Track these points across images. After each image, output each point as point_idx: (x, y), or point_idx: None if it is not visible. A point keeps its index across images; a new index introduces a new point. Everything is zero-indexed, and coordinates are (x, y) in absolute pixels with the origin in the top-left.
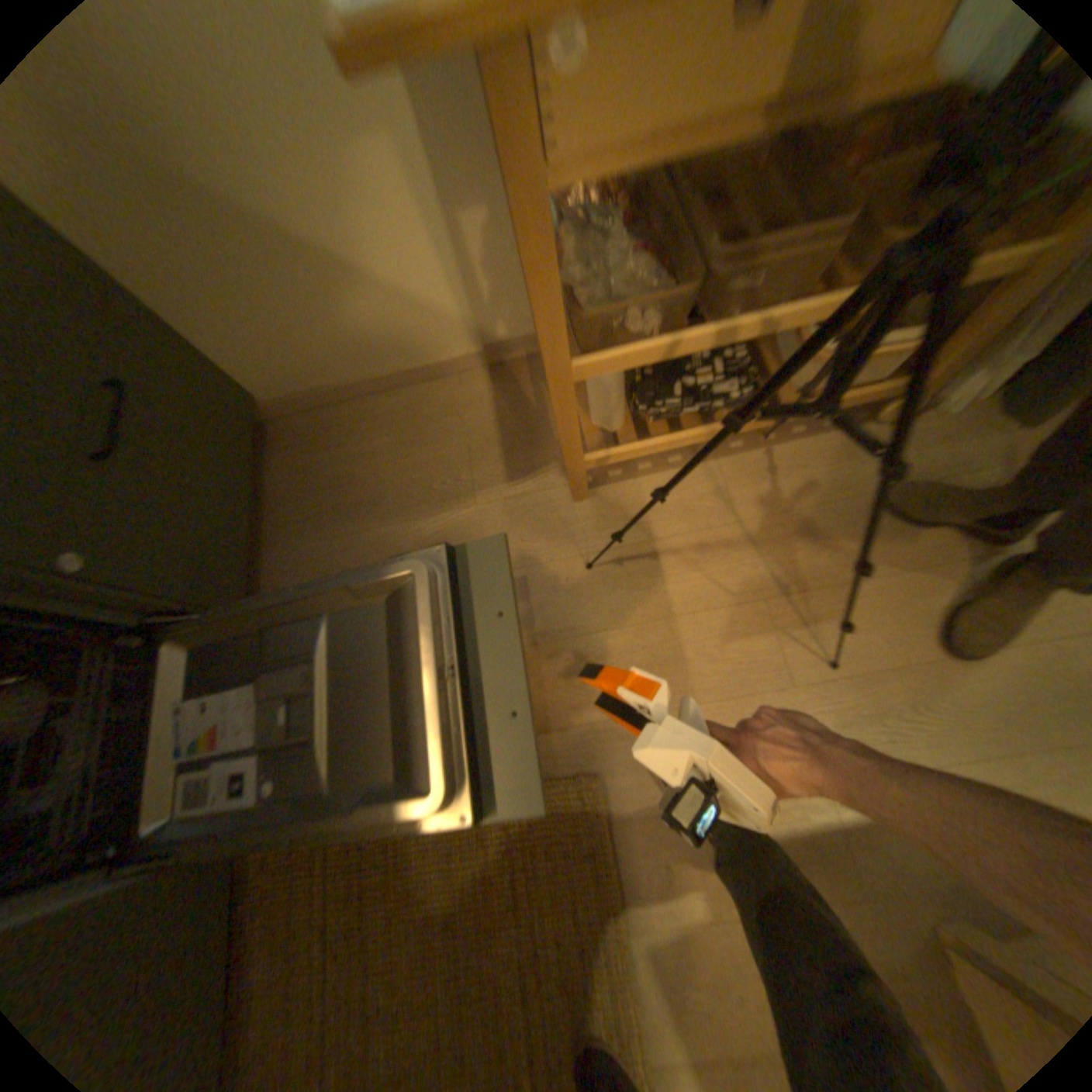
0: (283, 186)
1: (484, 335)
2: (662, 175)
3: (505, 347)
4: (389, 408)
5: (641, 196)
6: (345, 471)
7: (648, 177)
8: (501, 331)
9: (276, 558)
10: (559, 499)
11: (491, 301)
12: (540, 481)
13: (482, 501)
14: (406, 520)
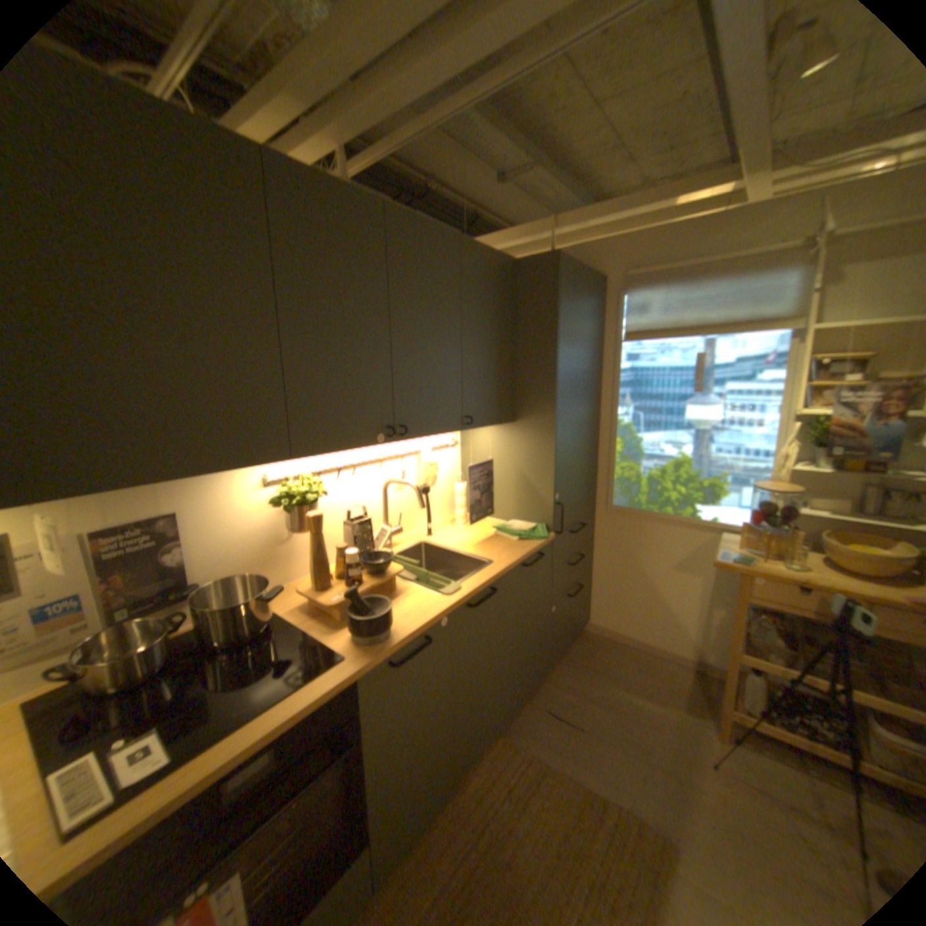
0: (662, 574)
1: (703, 657)
2: (804, 634)
3: (711, 668)
4: (641, 657)
5: (795, 637)
6: (609, 664)
7: (797, 631)
8: (712, 660)
9: (564, 670)
10: (712, 737)
11: (714, 644)
12: (705, 724)
13: (669, 712)
14: (628, 695)
